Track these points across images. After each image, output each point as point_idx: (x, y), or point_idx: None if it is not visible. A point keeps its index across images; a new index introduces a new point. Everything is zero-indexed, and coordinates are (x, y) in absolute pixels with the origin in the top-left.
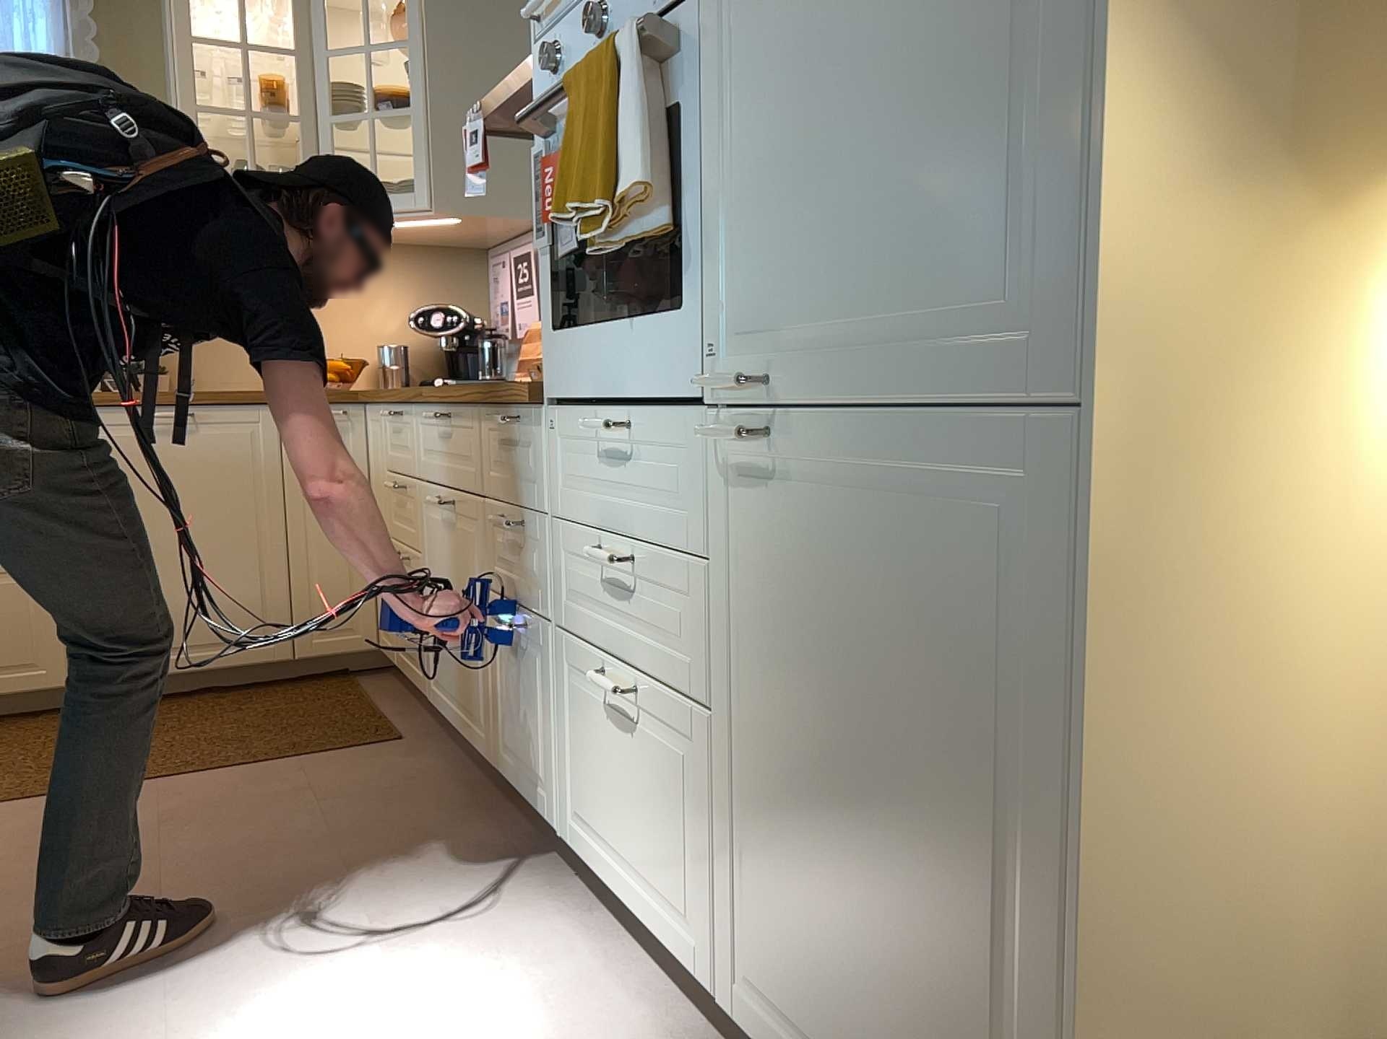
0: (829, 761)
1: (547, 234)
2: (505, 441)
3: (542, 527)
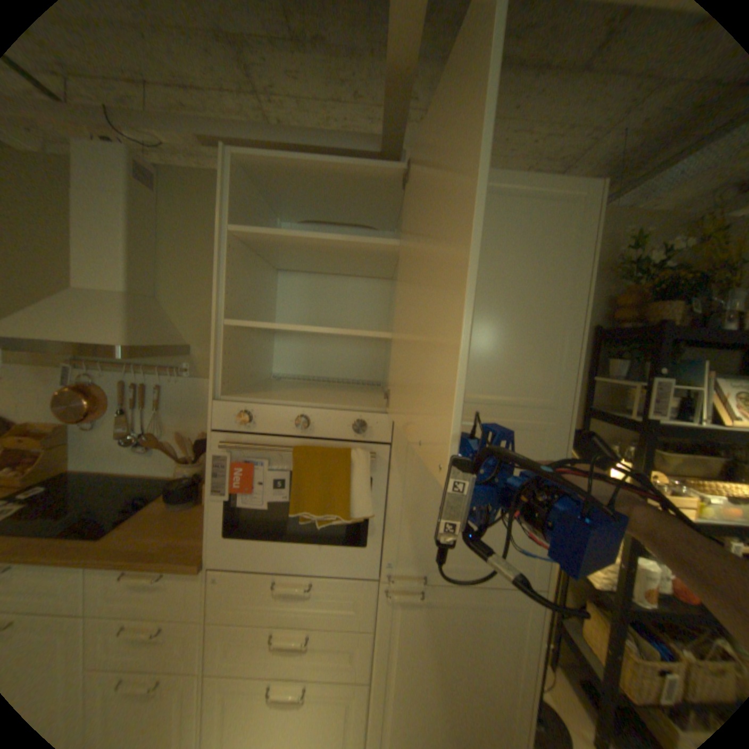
0: (437, 683)
1: (221, 495)
2: (133, 587)
3: (187, 629)
